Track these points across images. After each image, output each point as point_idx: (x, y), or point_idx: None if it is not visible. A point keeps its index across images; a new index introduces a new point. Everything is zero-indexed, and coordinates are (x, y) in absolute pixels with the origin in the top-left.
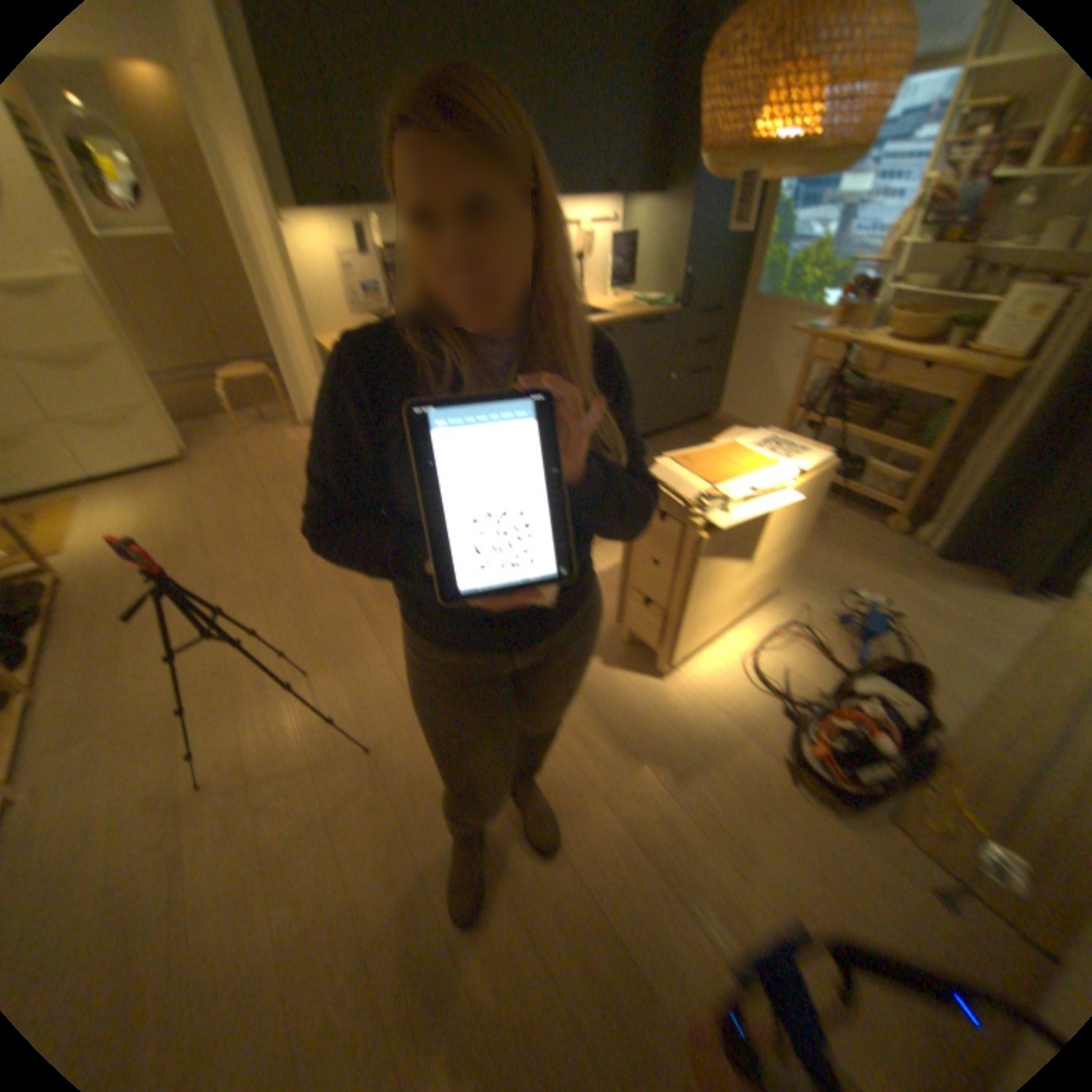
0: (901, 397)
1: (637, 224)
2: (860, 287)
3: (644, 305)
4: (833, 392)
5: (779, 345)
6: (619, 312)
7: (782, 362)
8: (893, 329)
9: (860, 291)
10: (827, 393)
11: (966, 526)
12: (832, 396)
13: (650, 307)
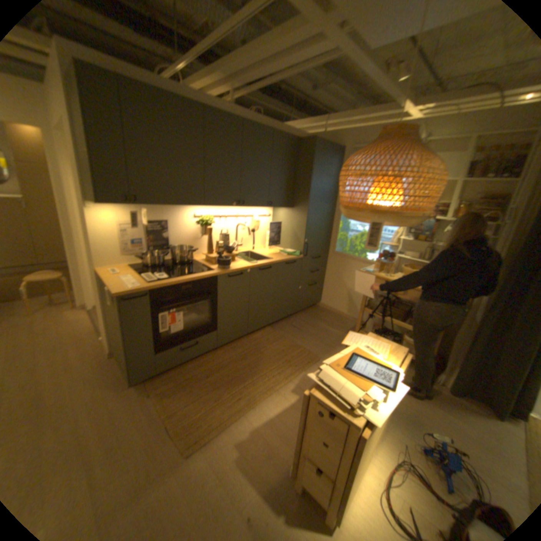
0: (411, 305)
1: (280, 218)
2: (382, 253)
3: (285, 254)
4: (379, 300)
5: (347, 274)
6: (273, 257)
7: (350, 282)
8: (402, 273)
9: (383, 255)
10: (377, 301)
11: (464, 378)
12: (379, 302)
13: (287, 255)
